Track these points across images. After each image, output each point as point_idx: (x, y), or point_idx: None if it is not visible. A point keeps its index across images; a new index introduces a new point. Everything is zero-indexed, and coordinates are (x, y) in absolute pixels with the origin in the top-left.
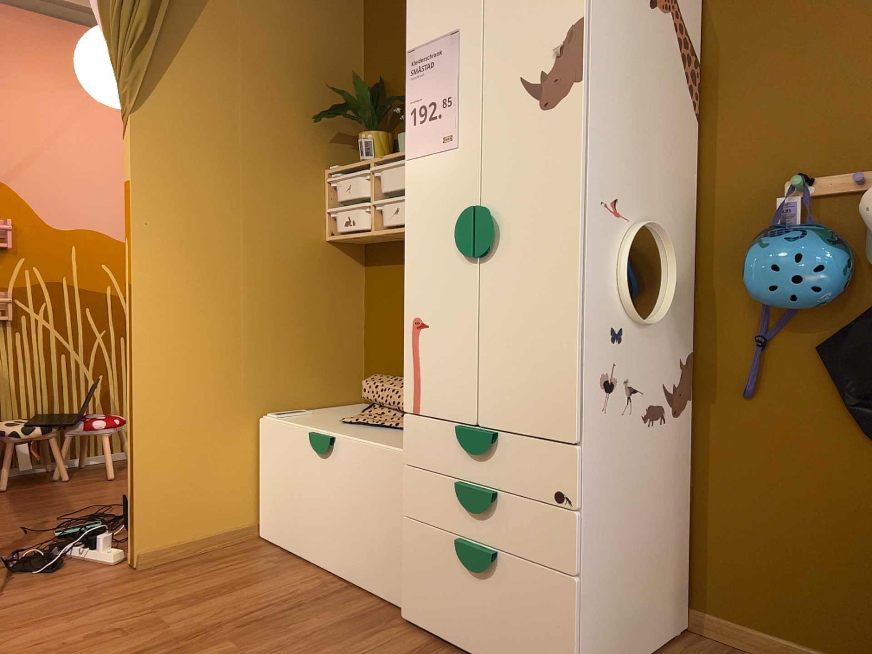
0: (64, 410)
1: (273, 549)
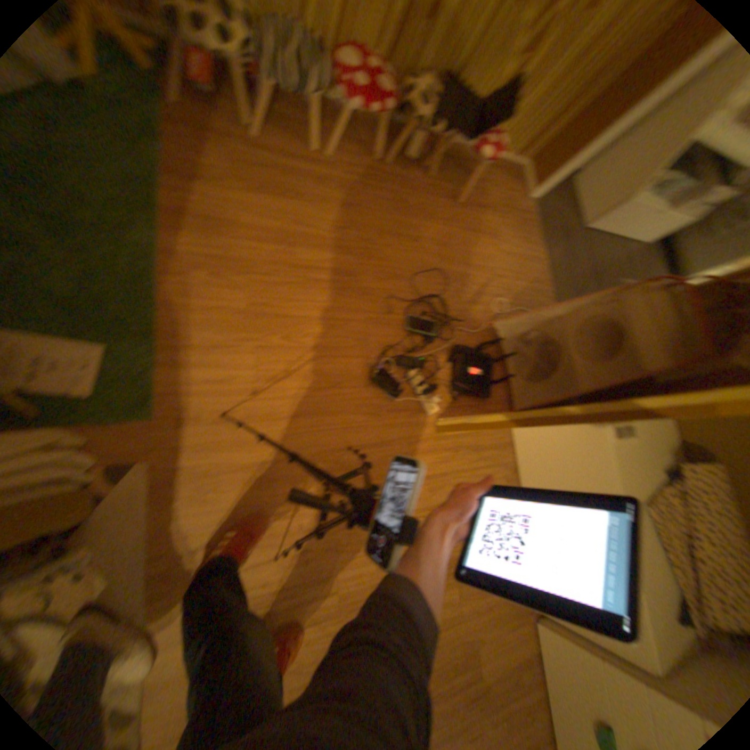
0: (472, 79)
1: (514, 457)
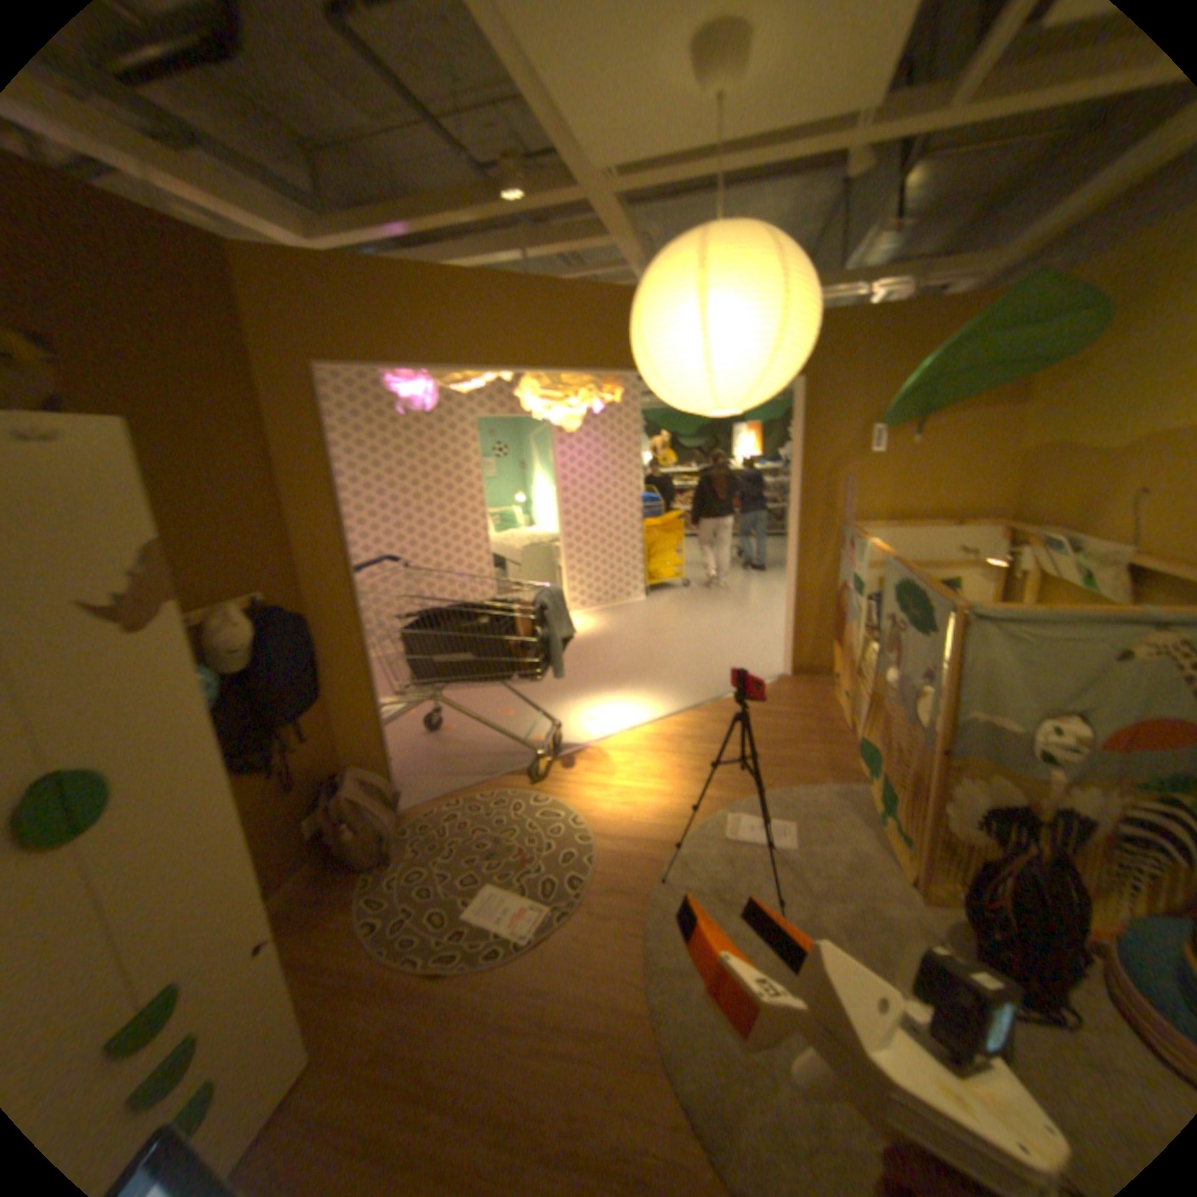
0: None
1: None
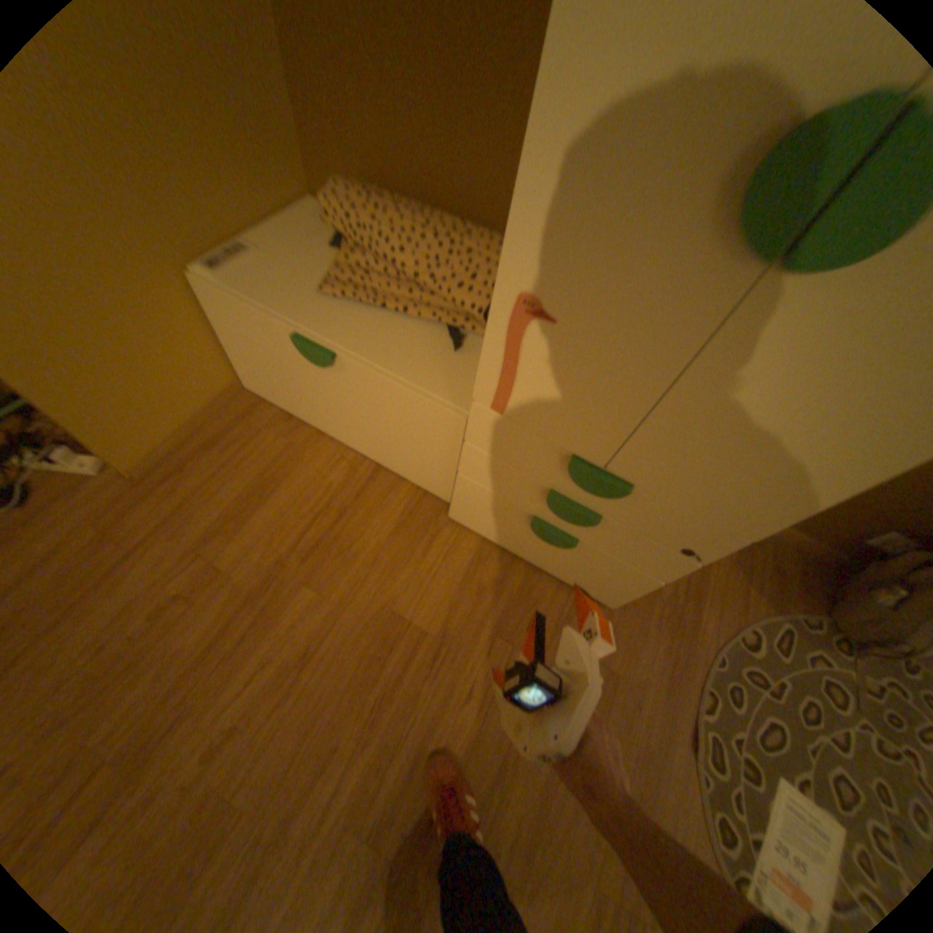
0: None
1: (272, 411)
